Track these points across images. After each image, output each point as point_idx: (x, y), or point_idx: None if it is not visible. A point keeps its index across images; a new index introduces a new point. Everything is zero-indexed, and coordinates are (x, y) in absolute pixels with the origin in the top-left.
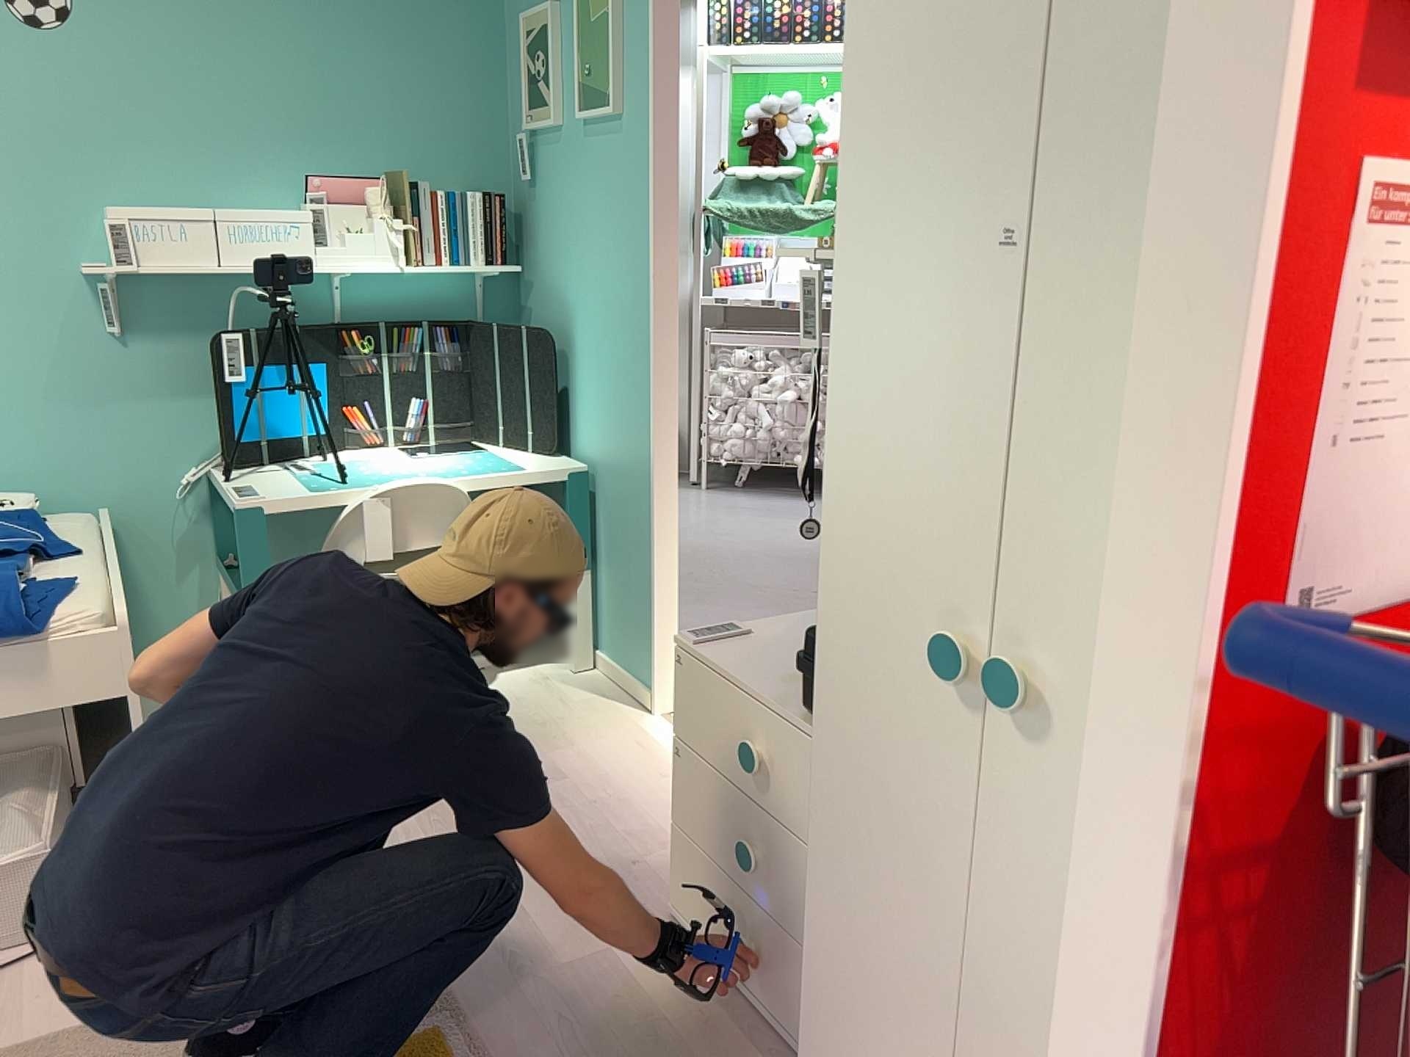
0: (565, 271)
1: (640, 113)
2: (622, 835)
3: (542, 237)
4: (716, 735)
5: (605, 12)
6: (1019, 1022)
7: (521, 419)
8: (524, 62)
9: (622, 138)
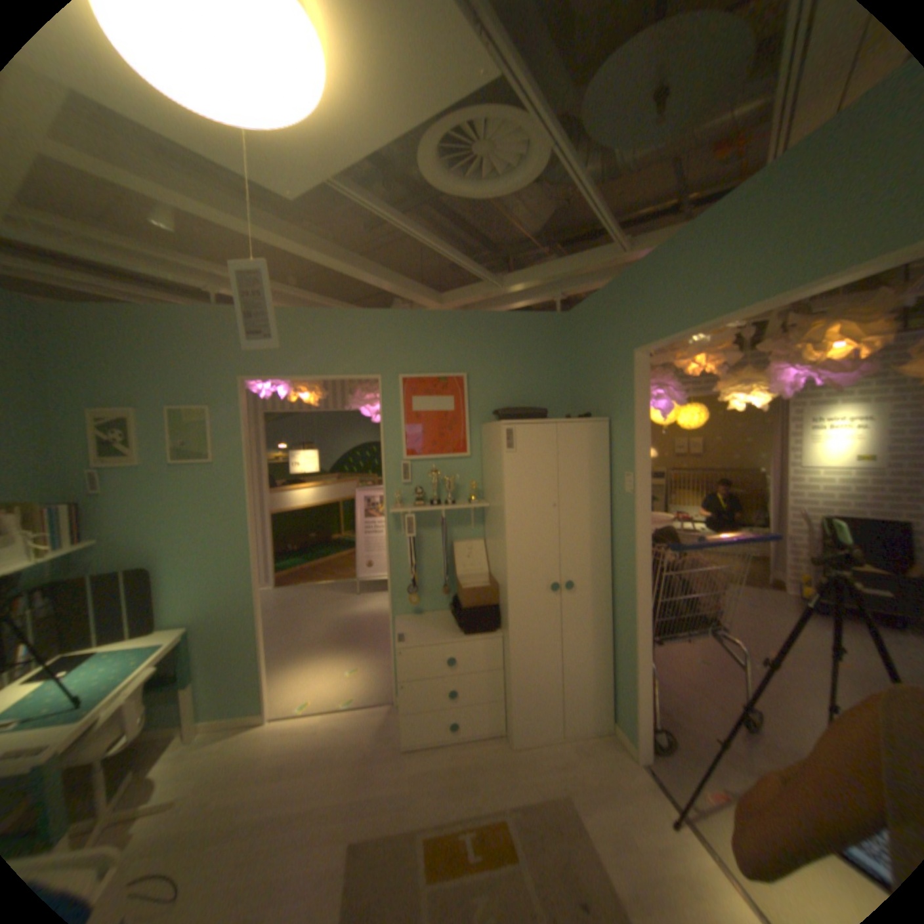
0: (143, 536)
1: (231, 462)
2: (342, 757)
3: (107, 521)
4: (425, 668)
5: (200, 419)
6: (576, 652)
7: (116, 624)
8: (89, 431)
9: (212, 471)
